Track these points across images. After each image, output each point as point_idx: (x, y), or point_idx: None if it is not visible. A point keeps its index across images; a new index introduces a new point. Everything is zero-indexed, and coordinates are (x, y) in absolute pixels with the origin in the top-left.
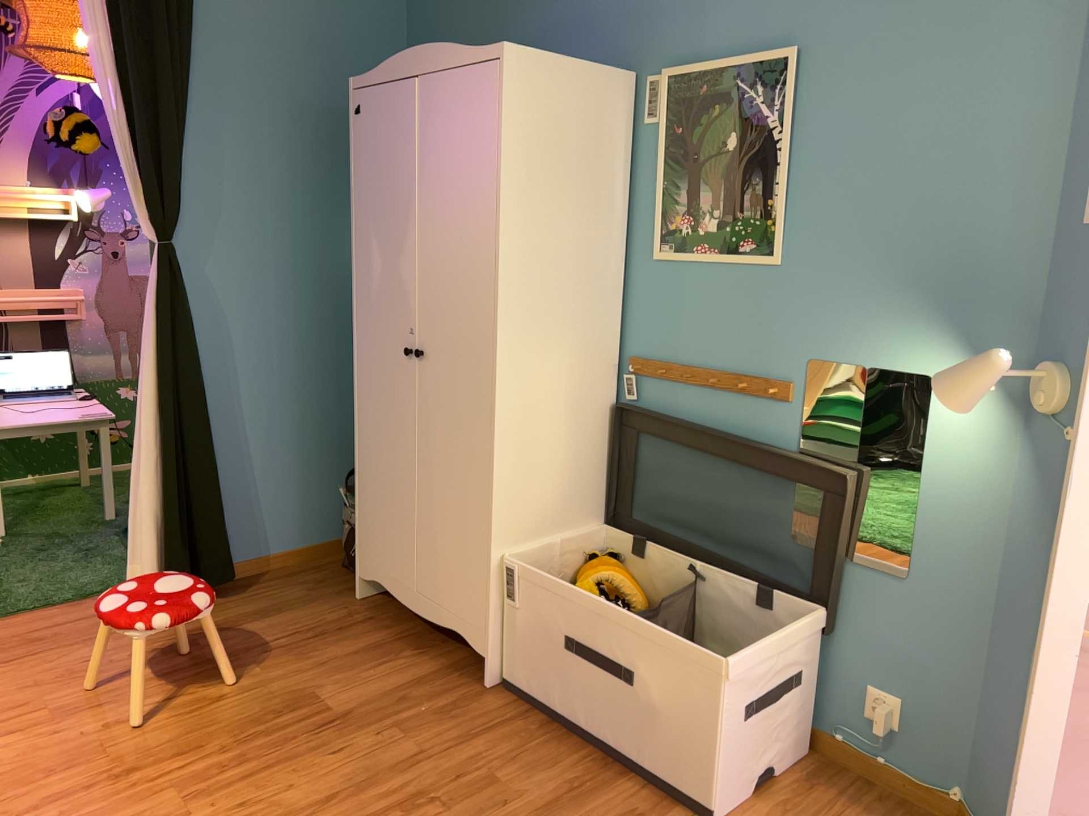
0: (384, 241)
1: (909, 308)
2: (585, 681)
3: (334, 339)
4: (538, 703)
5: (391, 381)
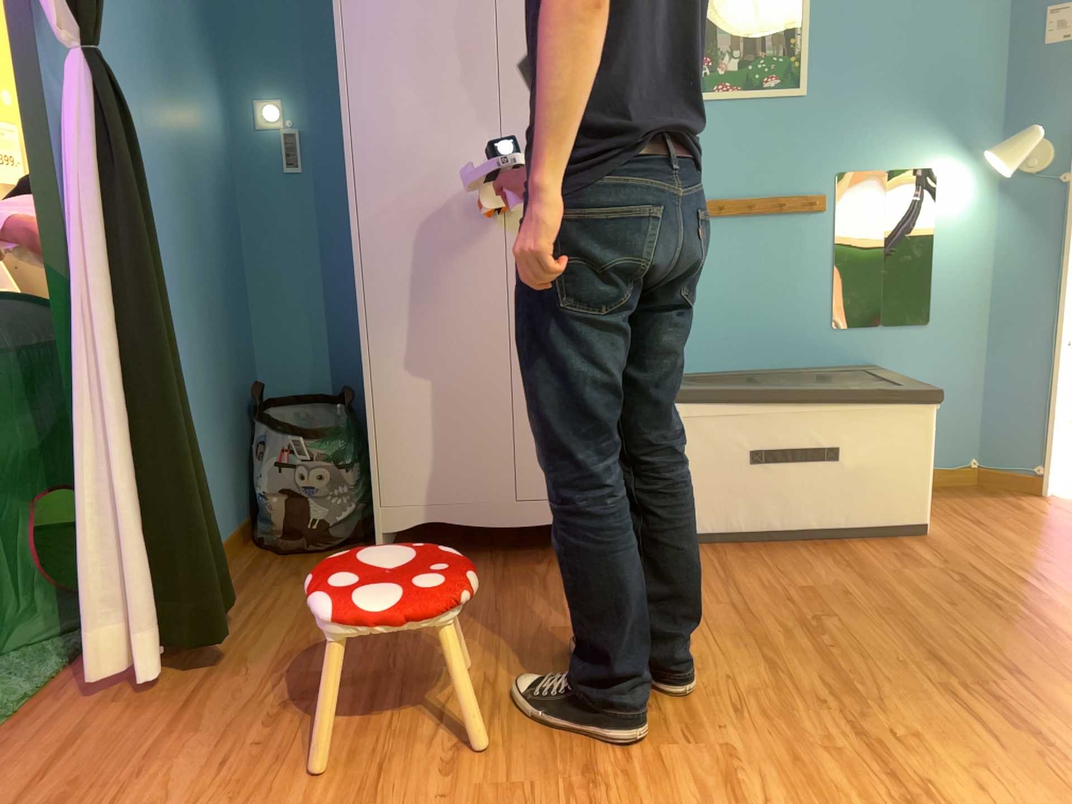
0: (421, 72)
1: (916, 119)
2: (772, 488)
3: (204, 243)
4: (710, 539)
5: (446, 252)
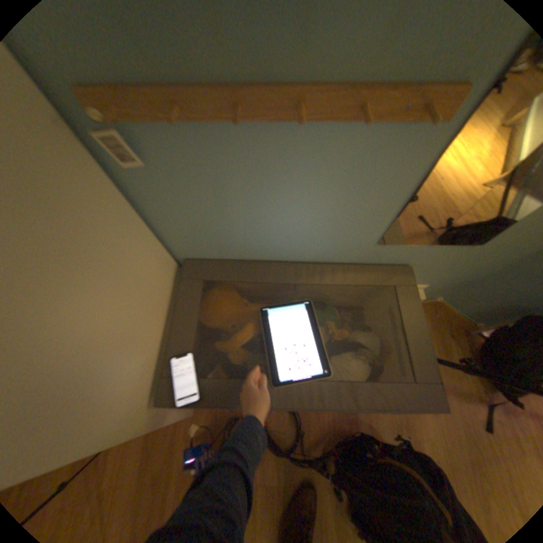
0: None
1: None
2: None
3: None
4: None
5: None
